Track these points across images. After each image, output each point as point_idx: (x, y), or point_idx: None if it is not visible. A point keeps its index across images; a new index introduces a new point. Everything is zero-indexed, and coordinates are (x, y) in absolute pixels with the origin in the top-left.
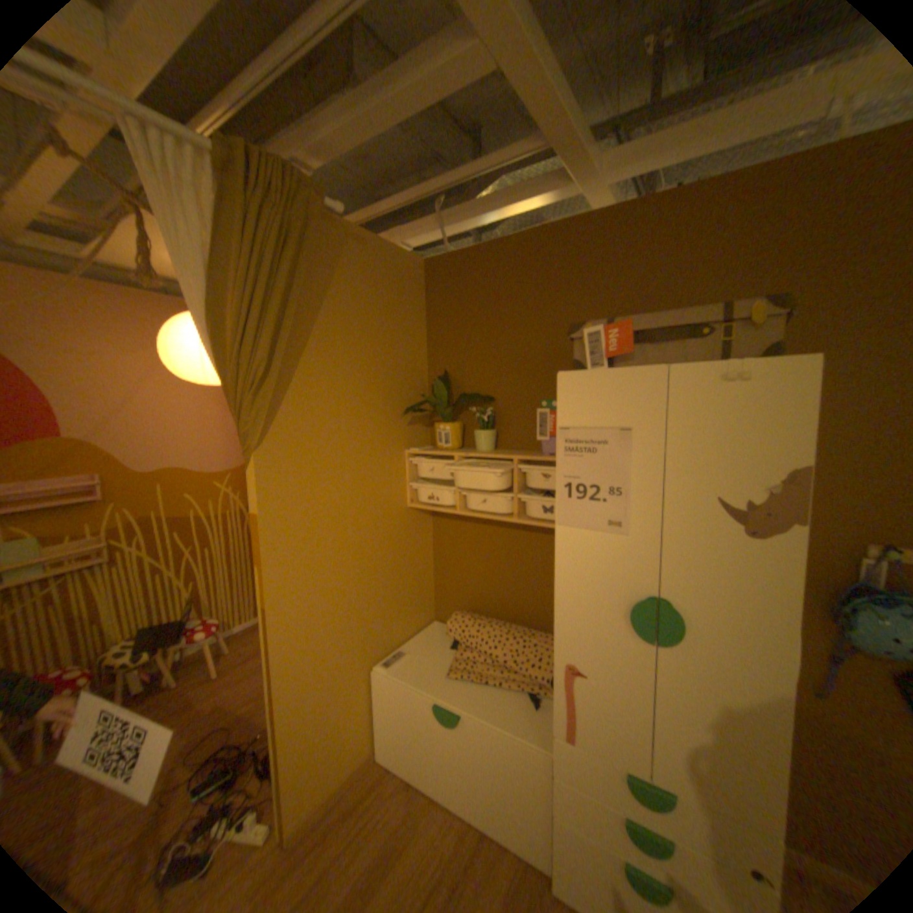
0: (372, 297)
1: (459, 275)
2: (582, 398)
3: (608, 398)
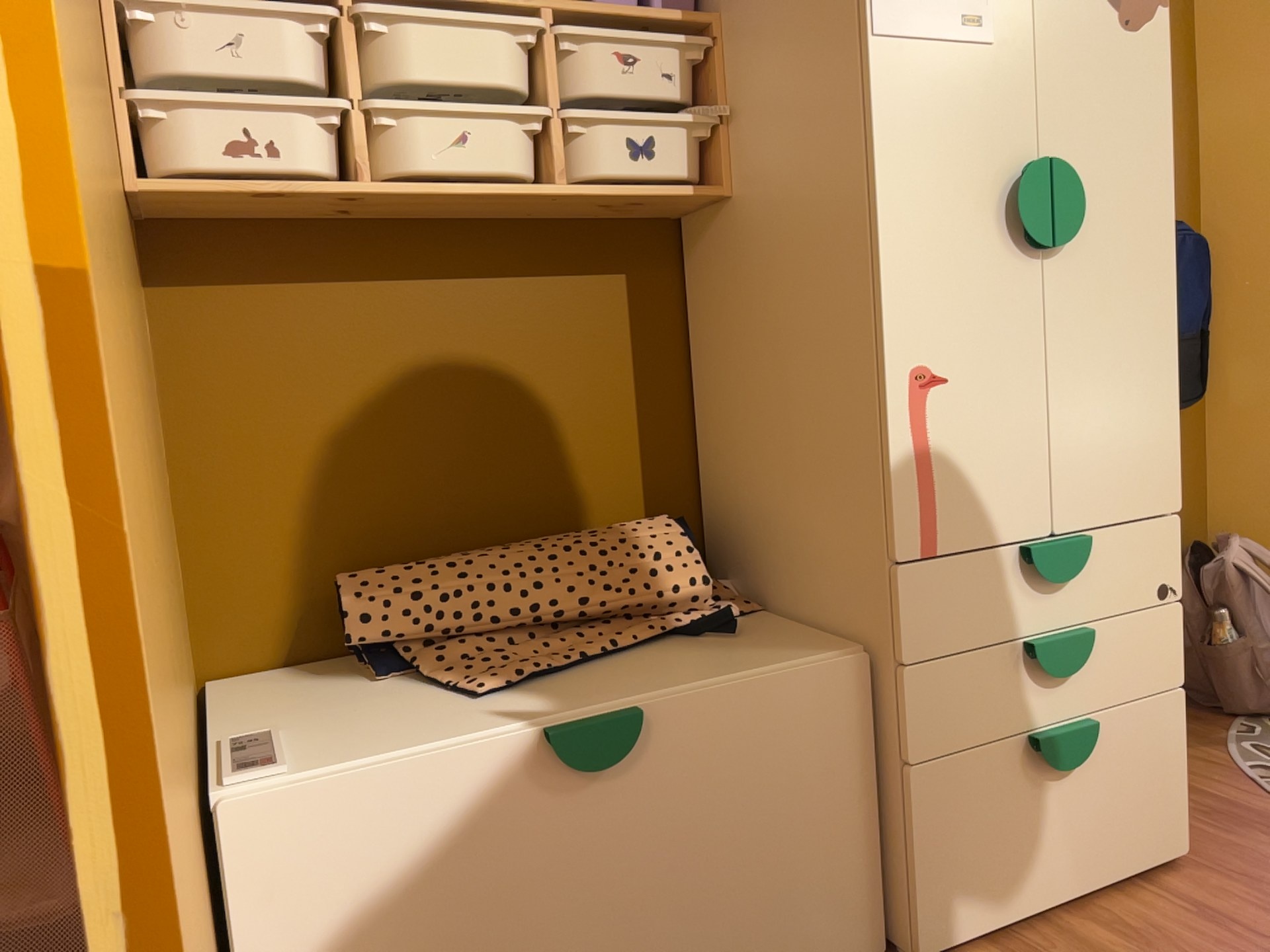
0: None
1: None
2: None
3: None
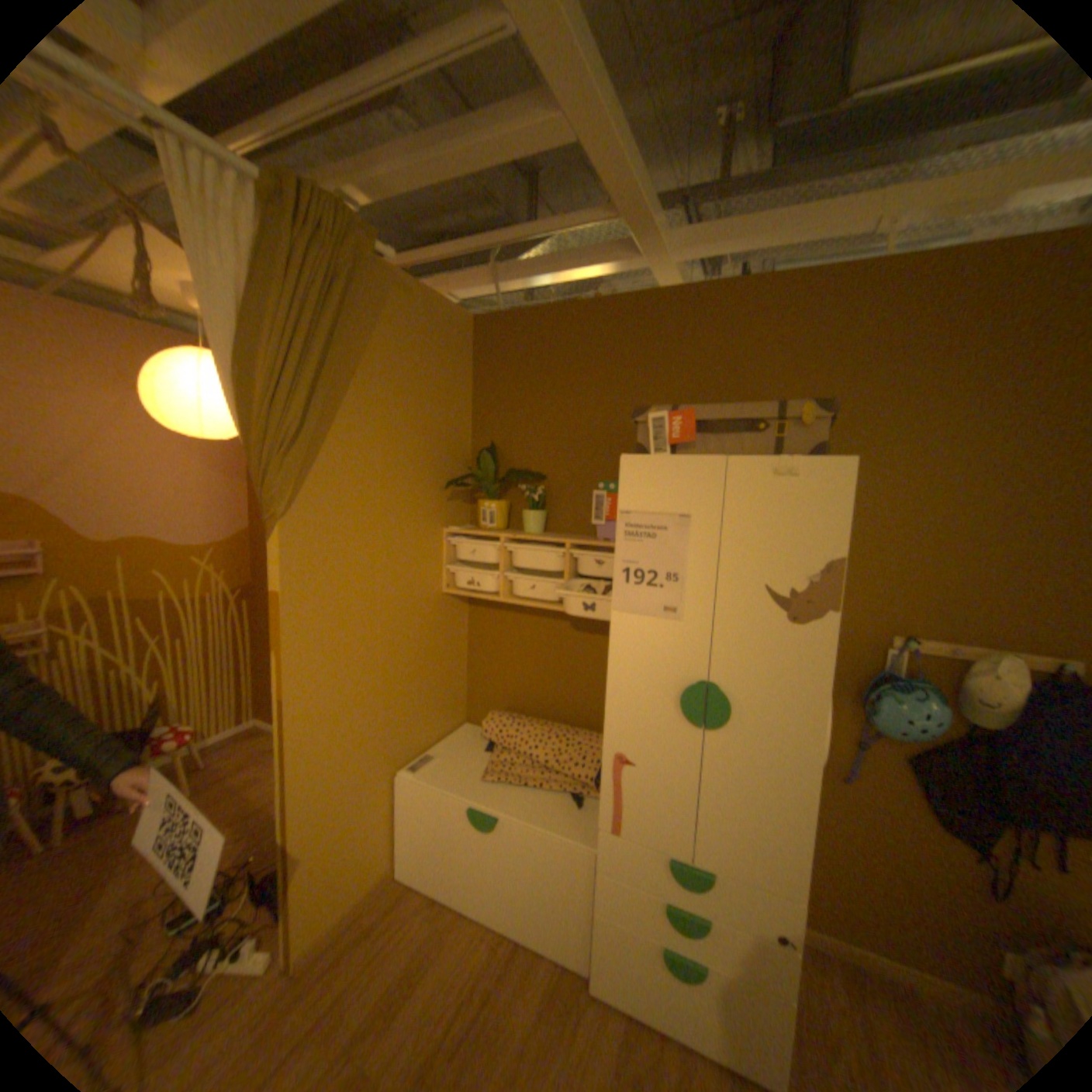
0: (416, 354)
1: (512, 338)
2: (644, 483)
3: (669, 484)
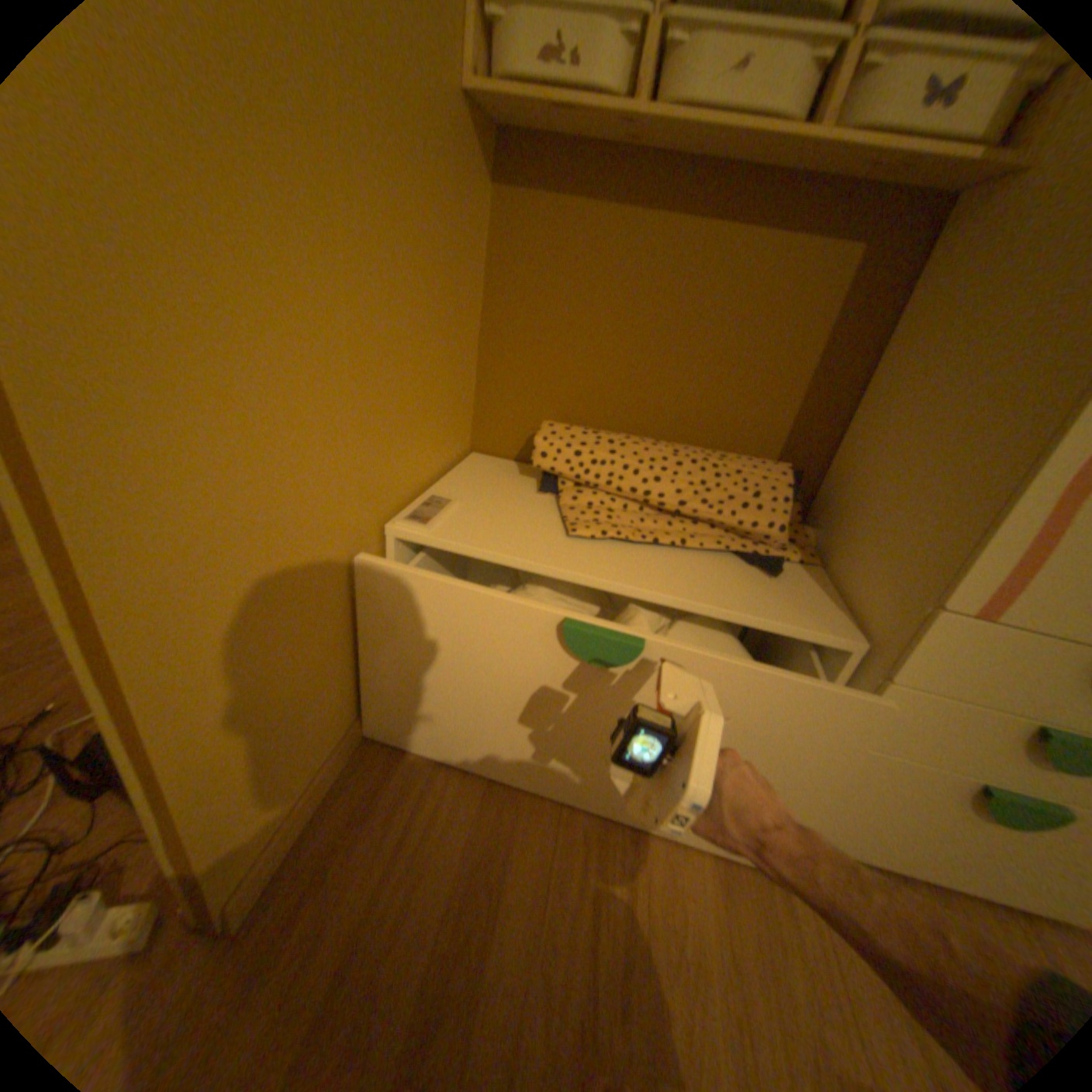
0: None
1: None
2: None
3: None
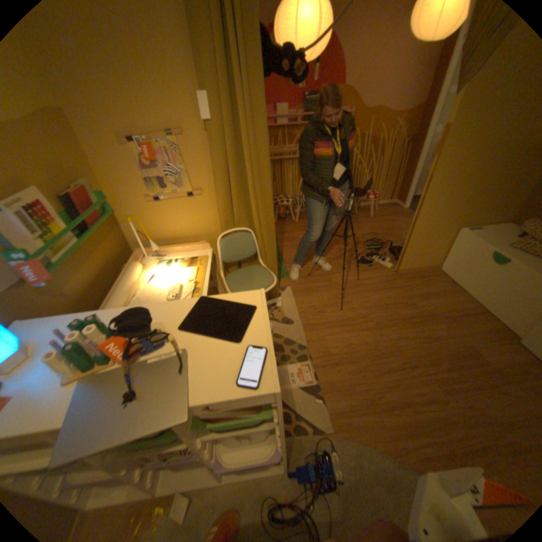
0: None
1: None
2: None
3: None
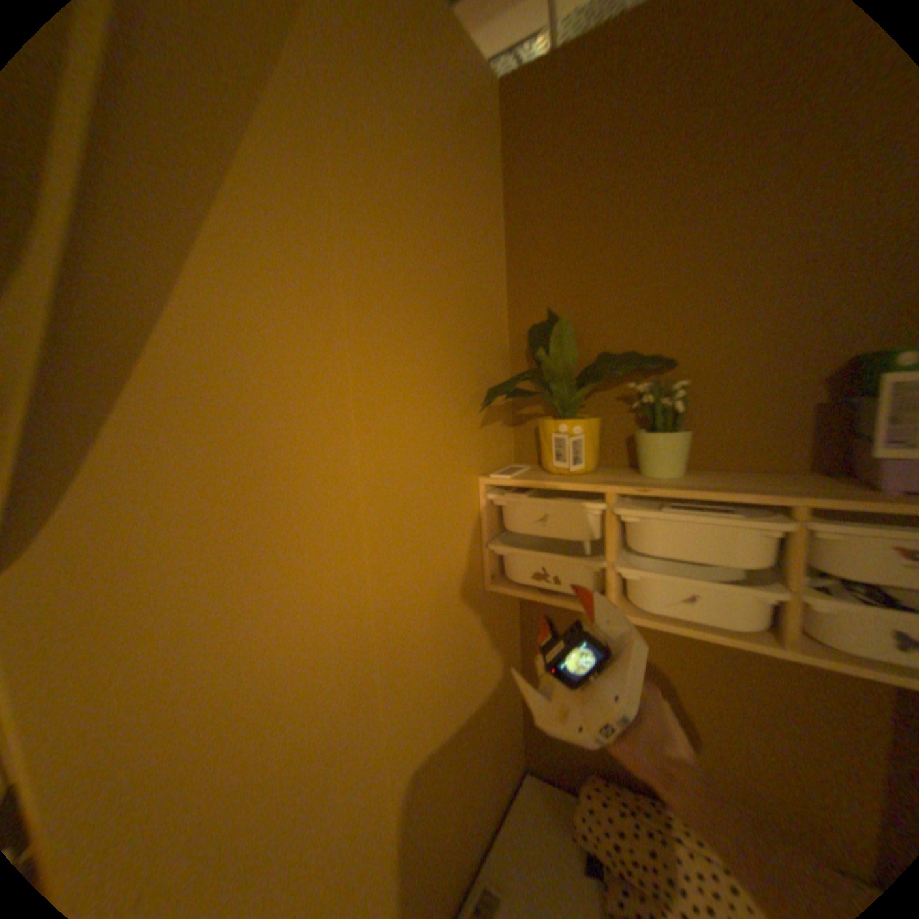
0: (410, 108)
1: (587, 91)
2: None
3: None
